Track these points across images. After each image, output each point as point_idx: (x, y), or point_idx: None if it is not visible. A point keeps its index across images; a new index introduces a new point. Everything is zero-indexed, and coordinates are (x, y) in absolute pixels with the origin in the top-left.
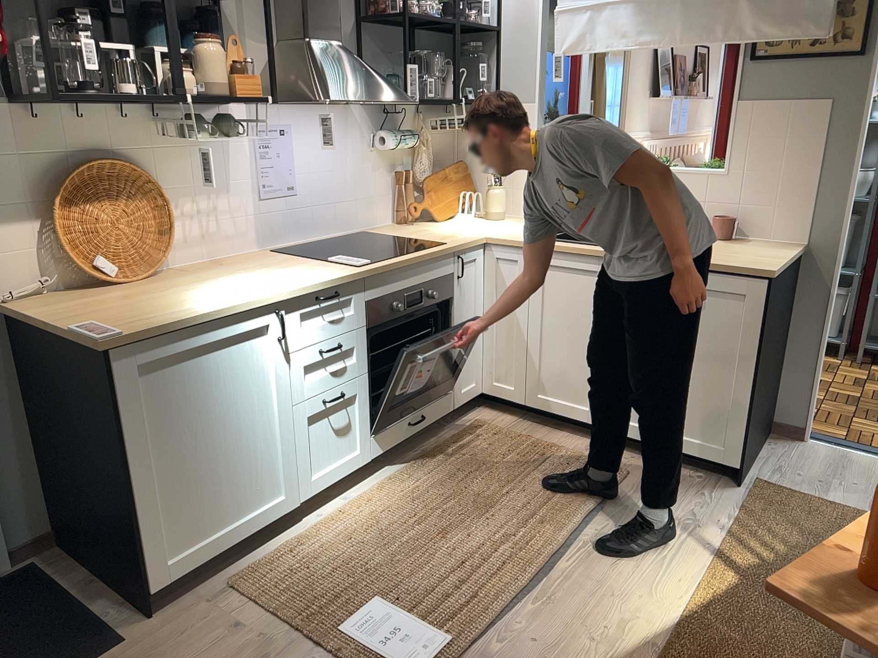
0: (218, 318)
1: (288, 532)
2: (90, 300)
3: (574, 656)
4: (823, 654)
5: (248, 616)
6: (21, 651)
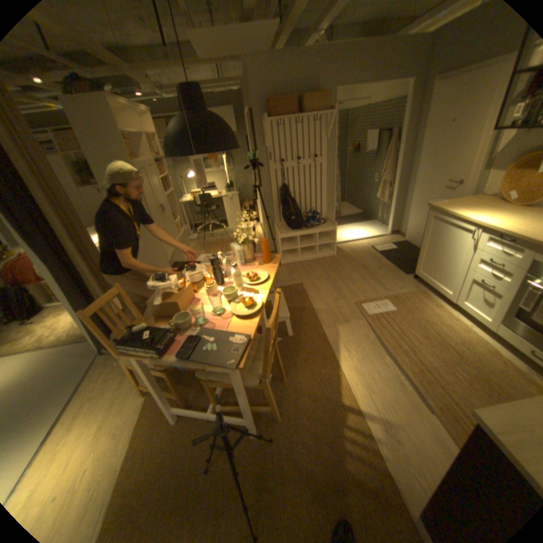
0: (458, 216)
1: (449, 306)
2: (484, 201)
3: (347, 333)
4: (300, 385)
5: (405, 290)
6: (411, 264)
